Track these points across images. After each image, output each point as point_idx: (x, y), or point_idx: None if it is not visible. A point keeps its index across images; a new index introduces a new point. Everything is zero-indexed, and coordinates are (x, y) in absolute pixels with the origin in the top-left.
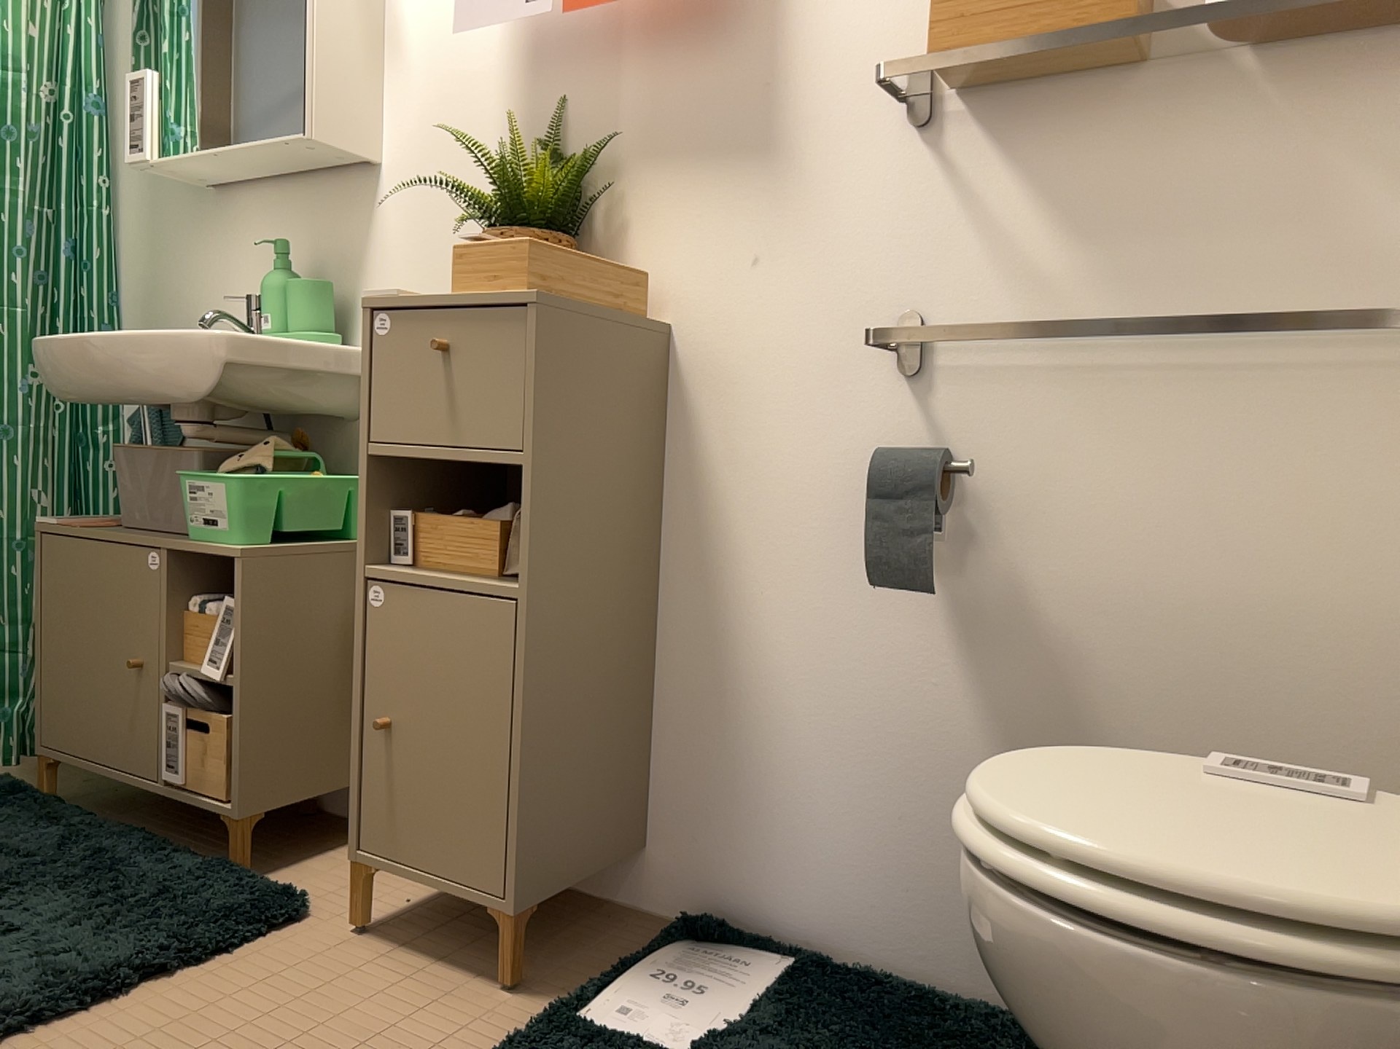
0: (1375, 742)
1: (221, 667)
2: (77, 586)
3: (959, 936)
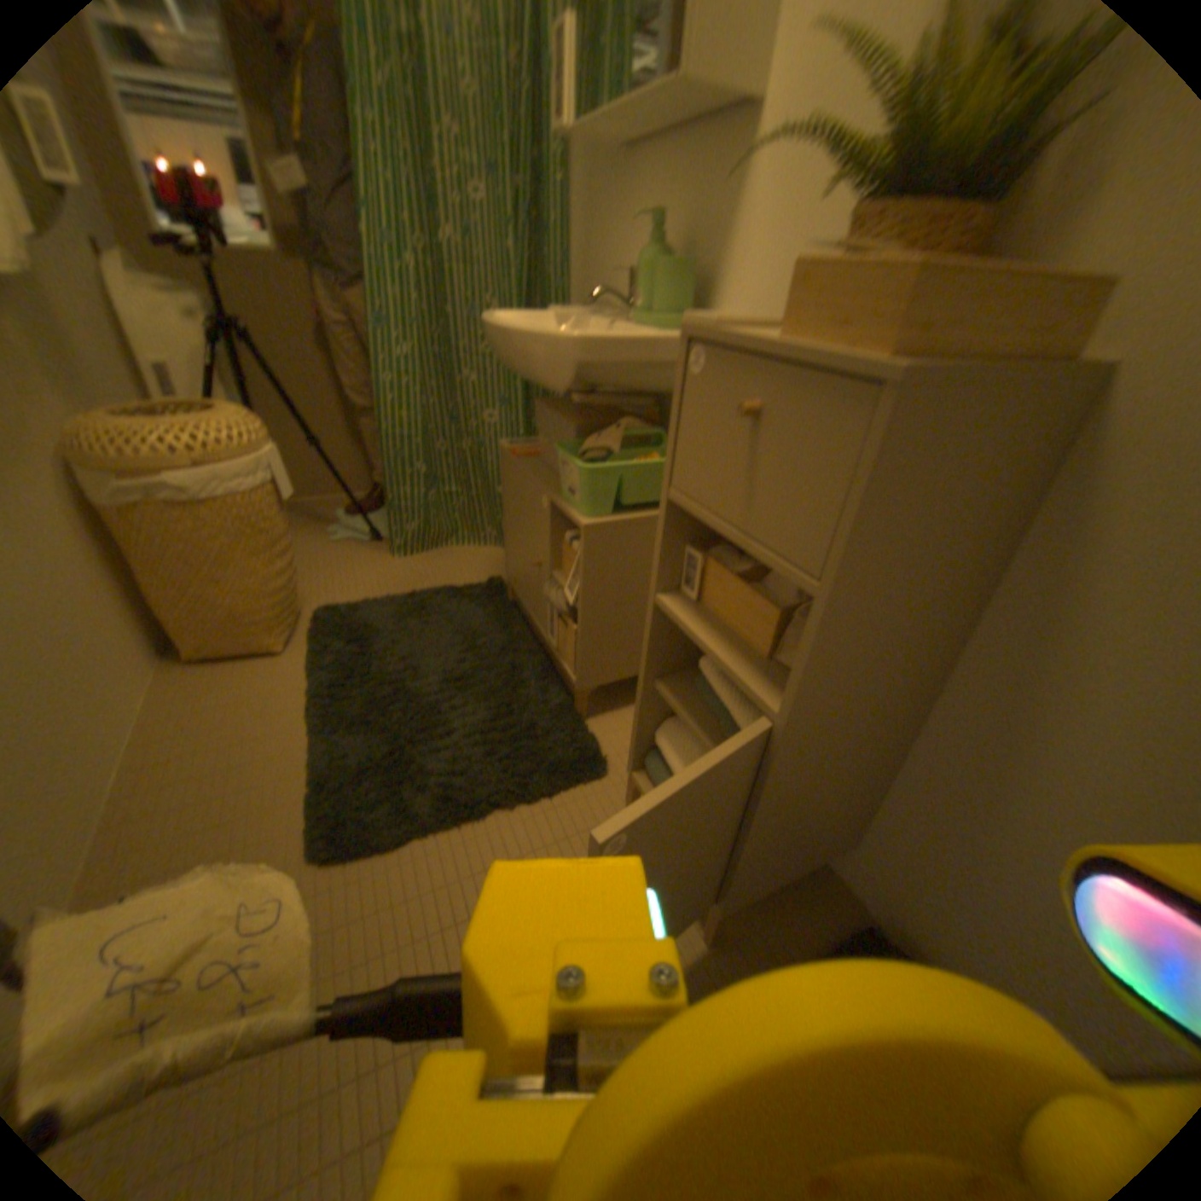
0: None
1: (566, 598)
2: (509, 496)
3: None
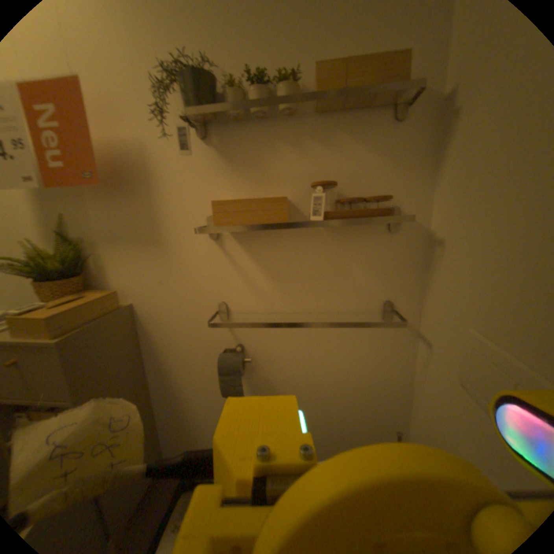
0: (369, 414)
1: None
2: None
3: None
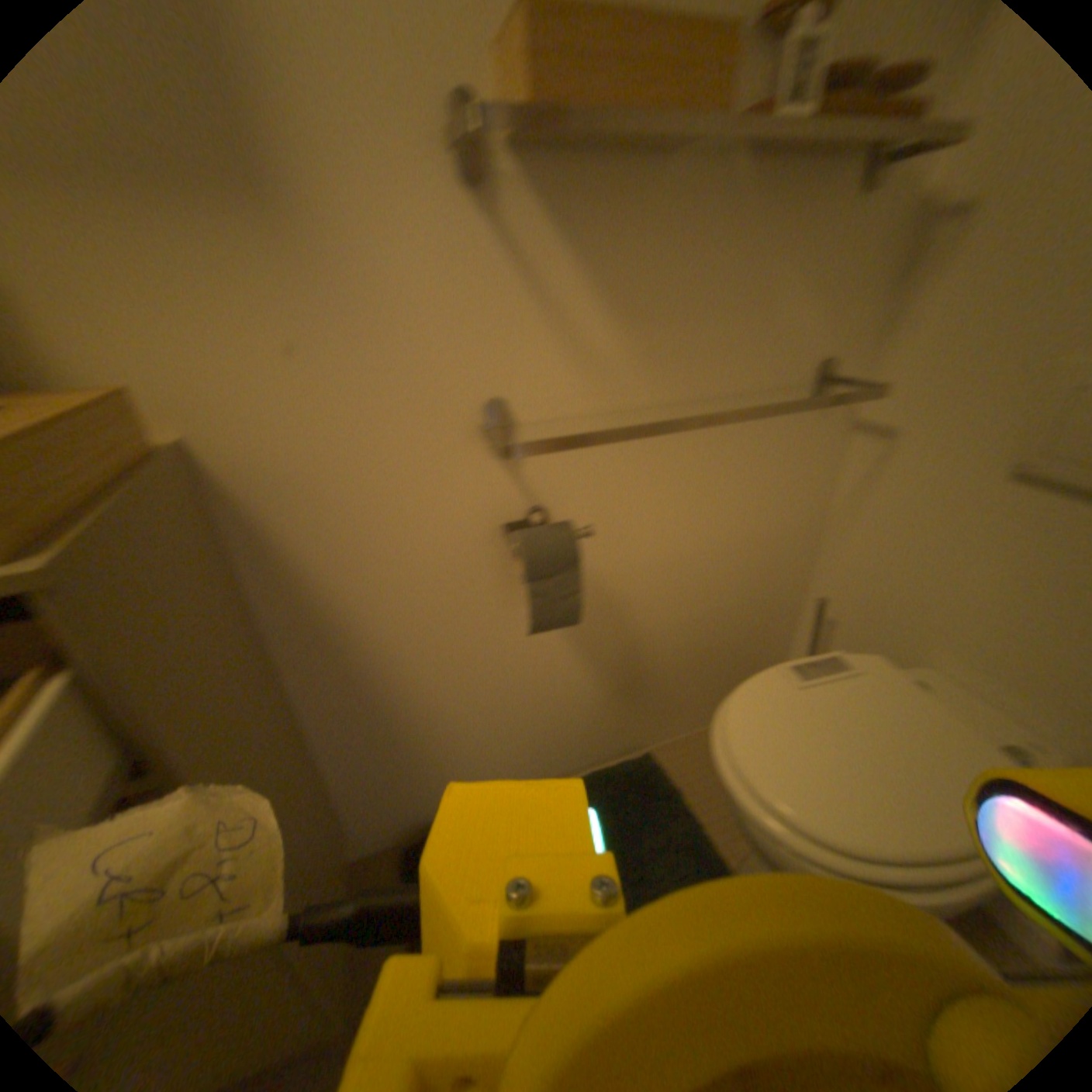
0: (763, 589)
1: None
2: None
3: (581, 753)
